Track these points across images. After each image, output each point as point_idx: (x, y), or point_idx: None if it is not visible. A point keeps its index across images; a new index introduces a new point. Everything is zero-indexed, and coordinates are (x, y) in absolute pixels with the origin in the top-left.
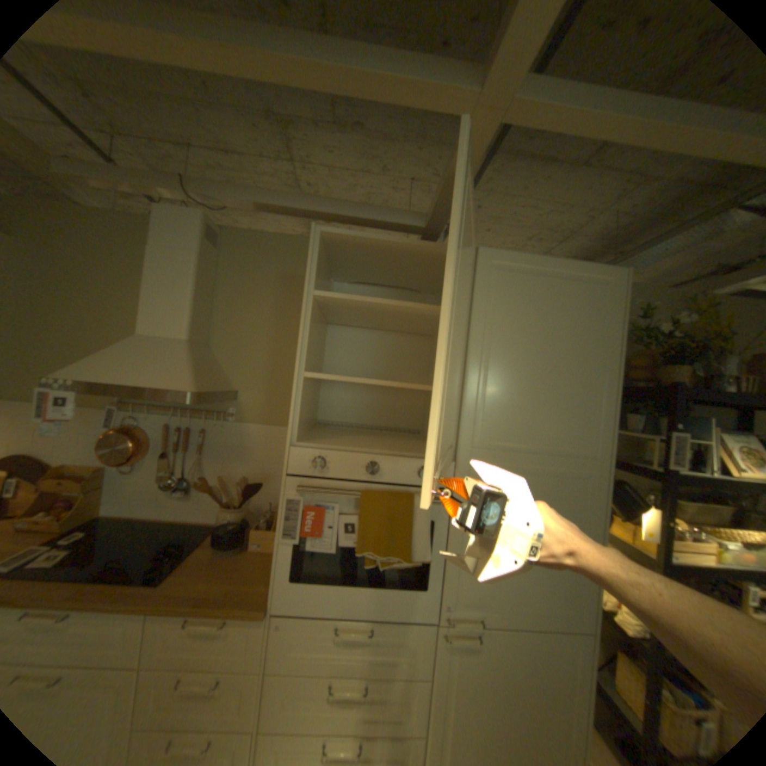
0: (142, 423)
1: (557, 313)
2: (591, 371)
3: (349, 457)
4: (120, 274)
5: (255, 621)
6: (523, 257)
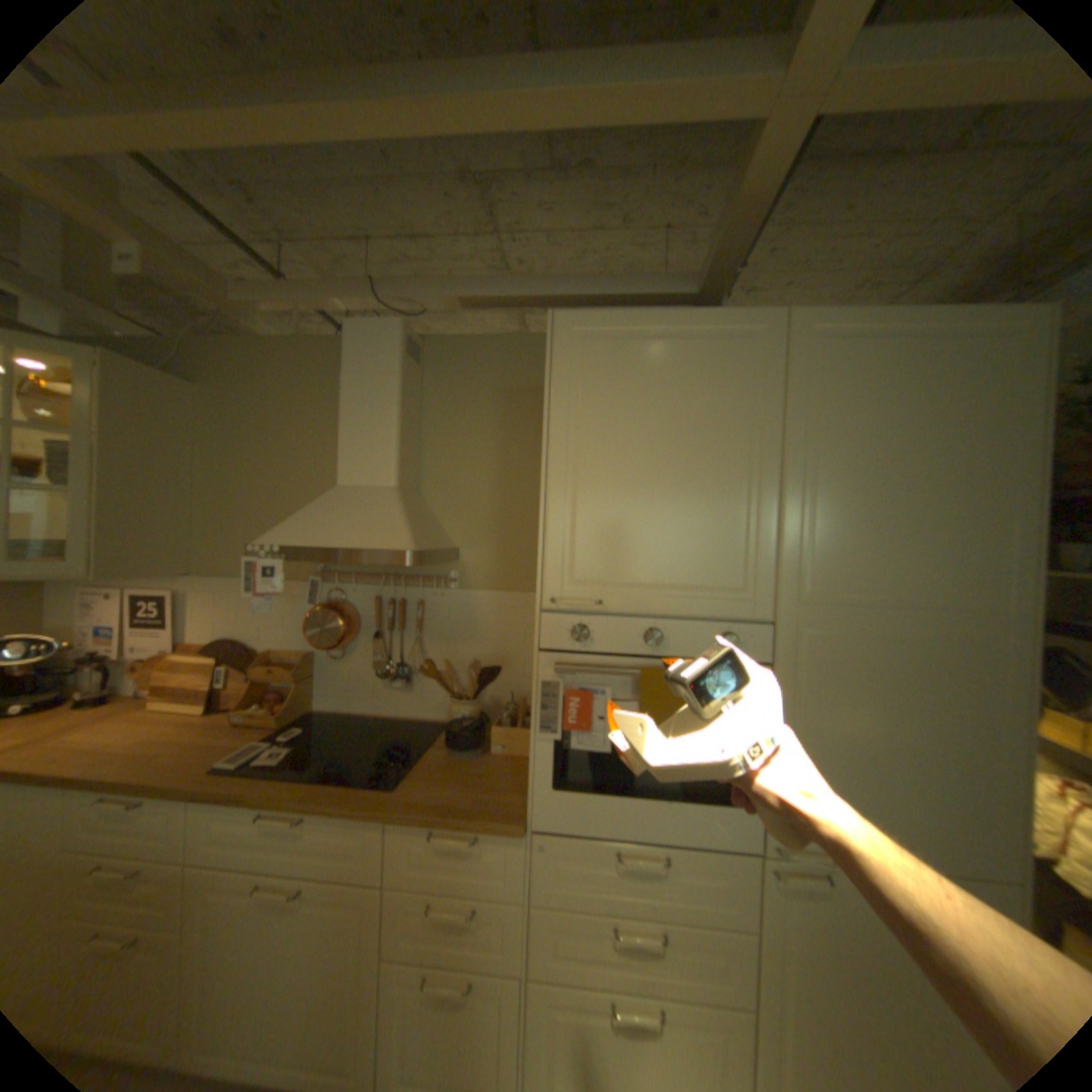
0: (349, 596)
1: (925, 392)
2: (991, 475)
3: (618, 623)
4: (309, 414)
5: (513, 837)
6: (861, 313)
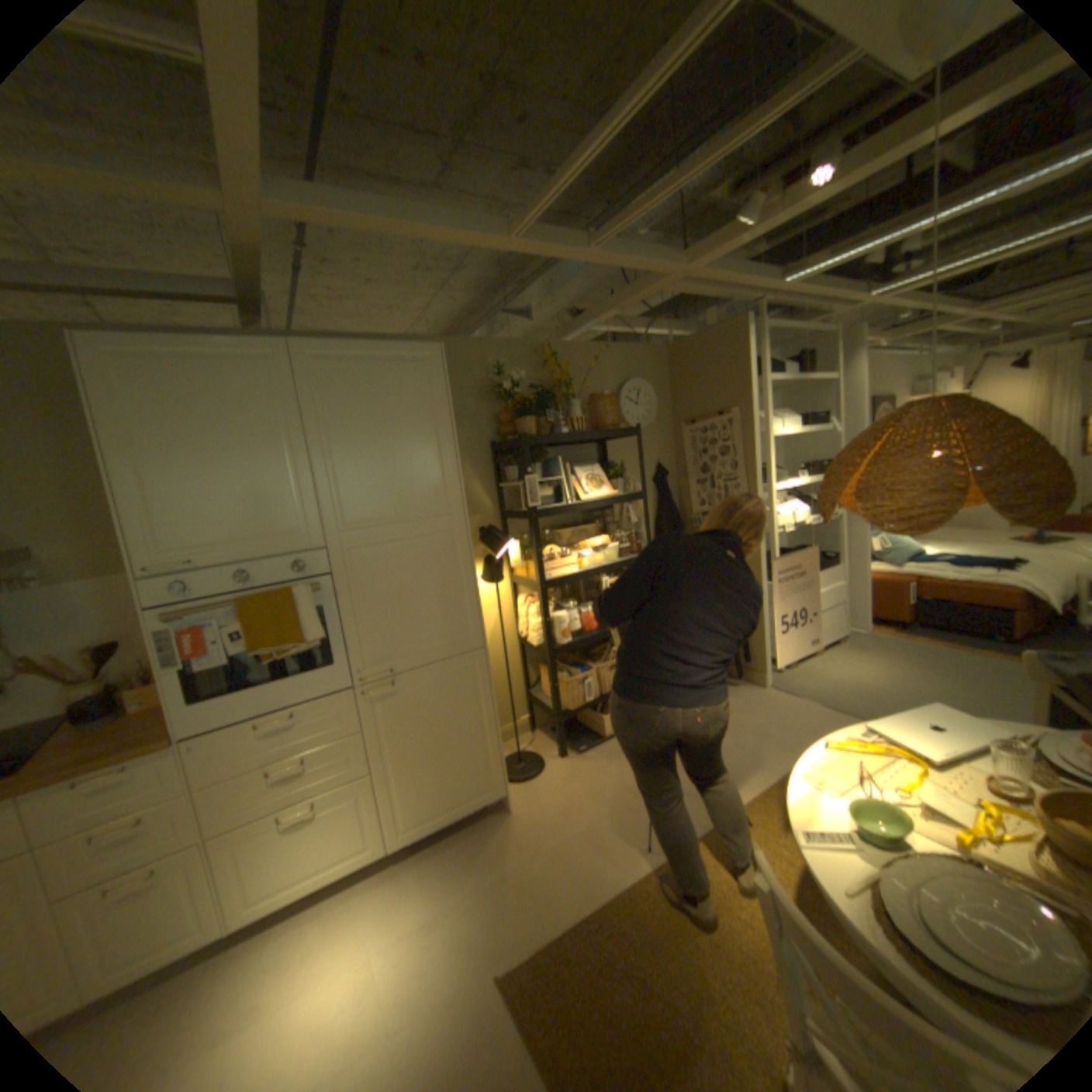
0: None
1: (384, 395)
2: (428, 442)
3: (209, 574)
4: None
5: (158, 751)
6: (335, 345)
